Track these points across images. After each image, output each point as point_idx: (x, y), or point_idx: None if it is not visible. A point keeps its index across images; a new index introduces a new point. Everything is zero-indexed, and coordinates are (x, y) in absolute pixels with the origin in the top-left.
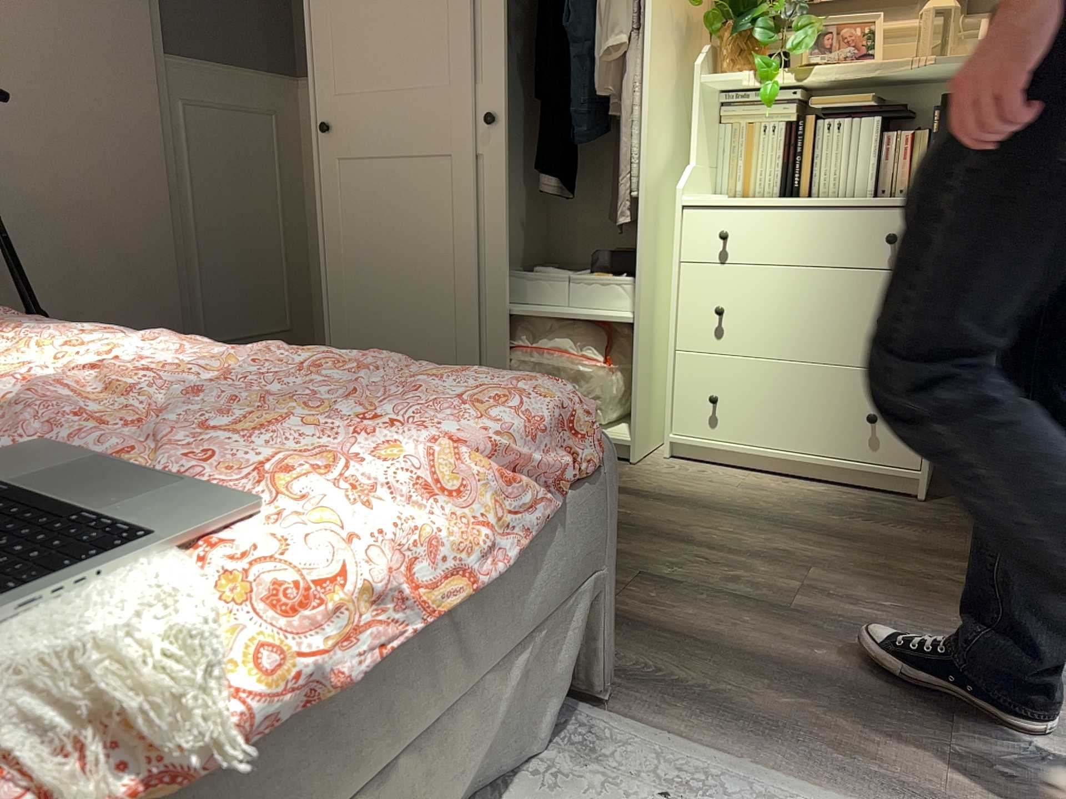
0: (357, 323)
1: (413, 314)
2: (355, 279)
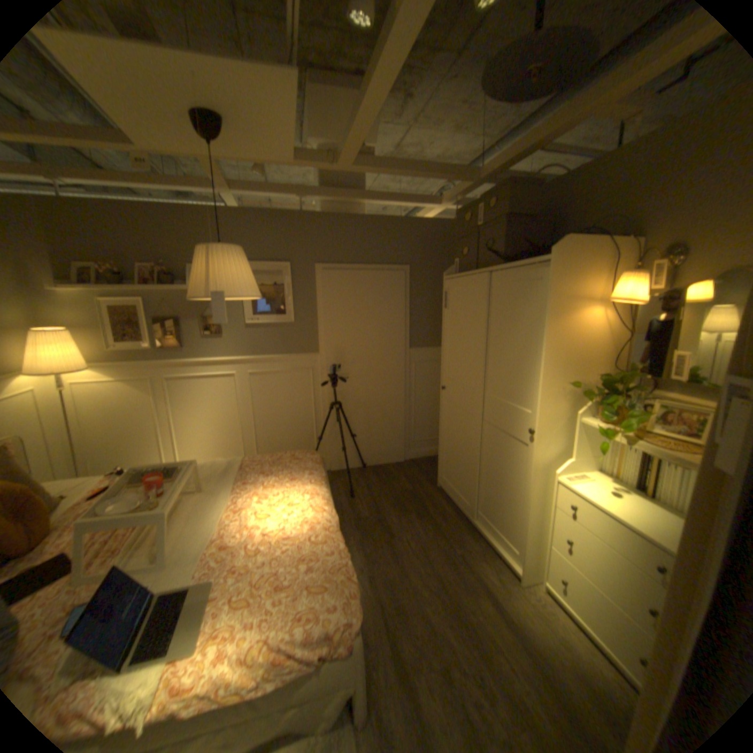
0: (446, 460)
1: (460, 468)
2: (447, 444)
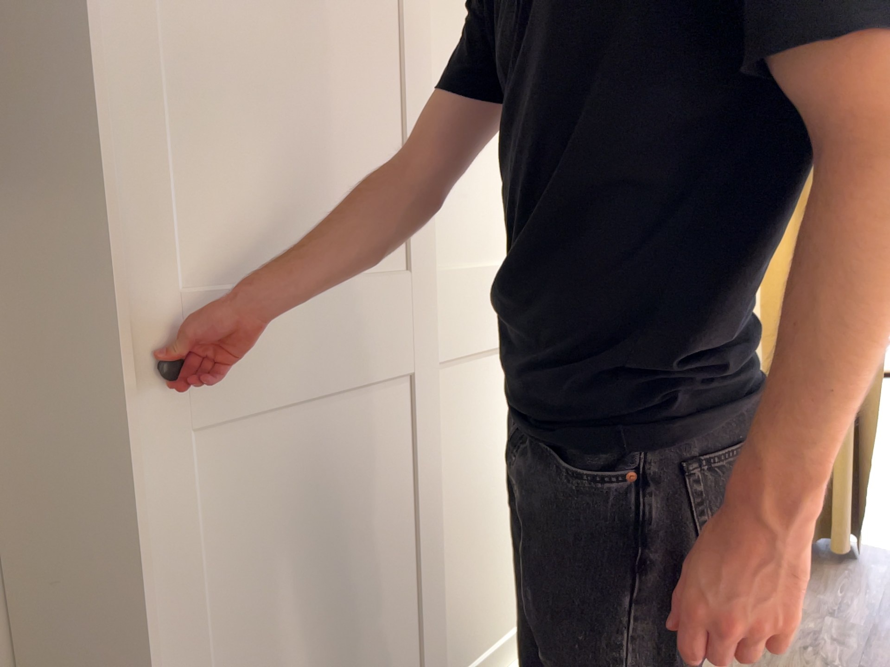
0: None
1: (364, 643)
2: (251, 656)
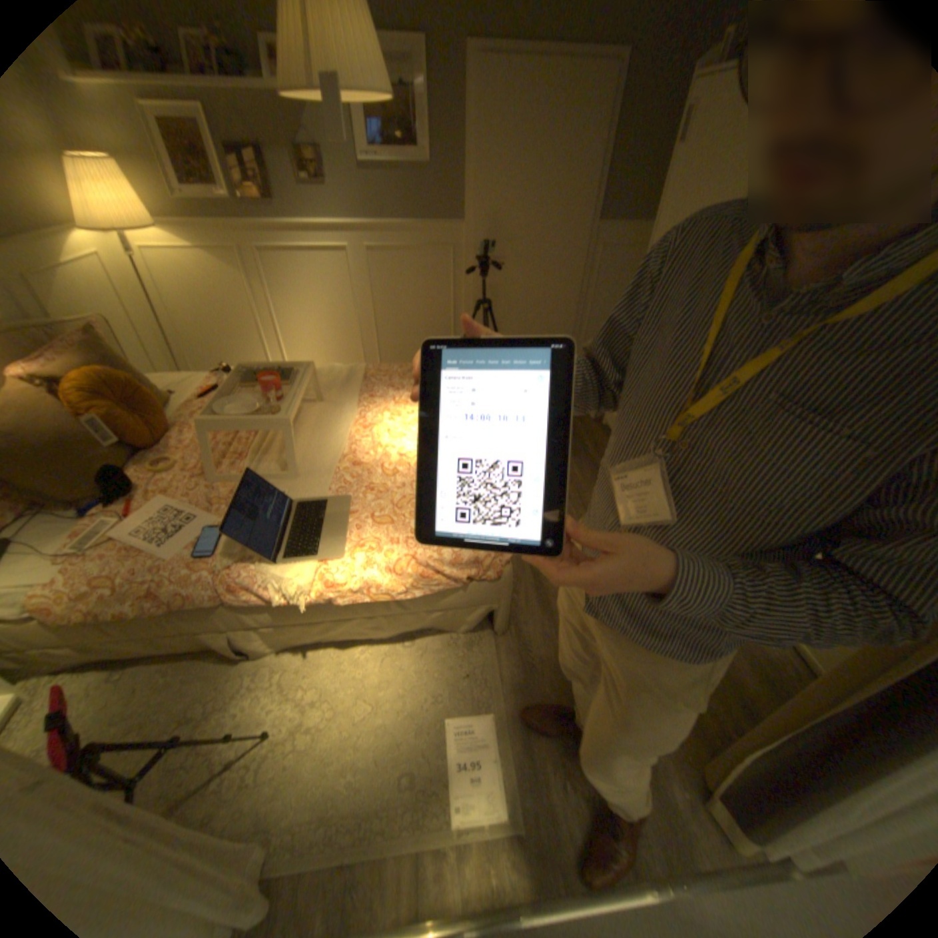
0: None
1: None
2: None
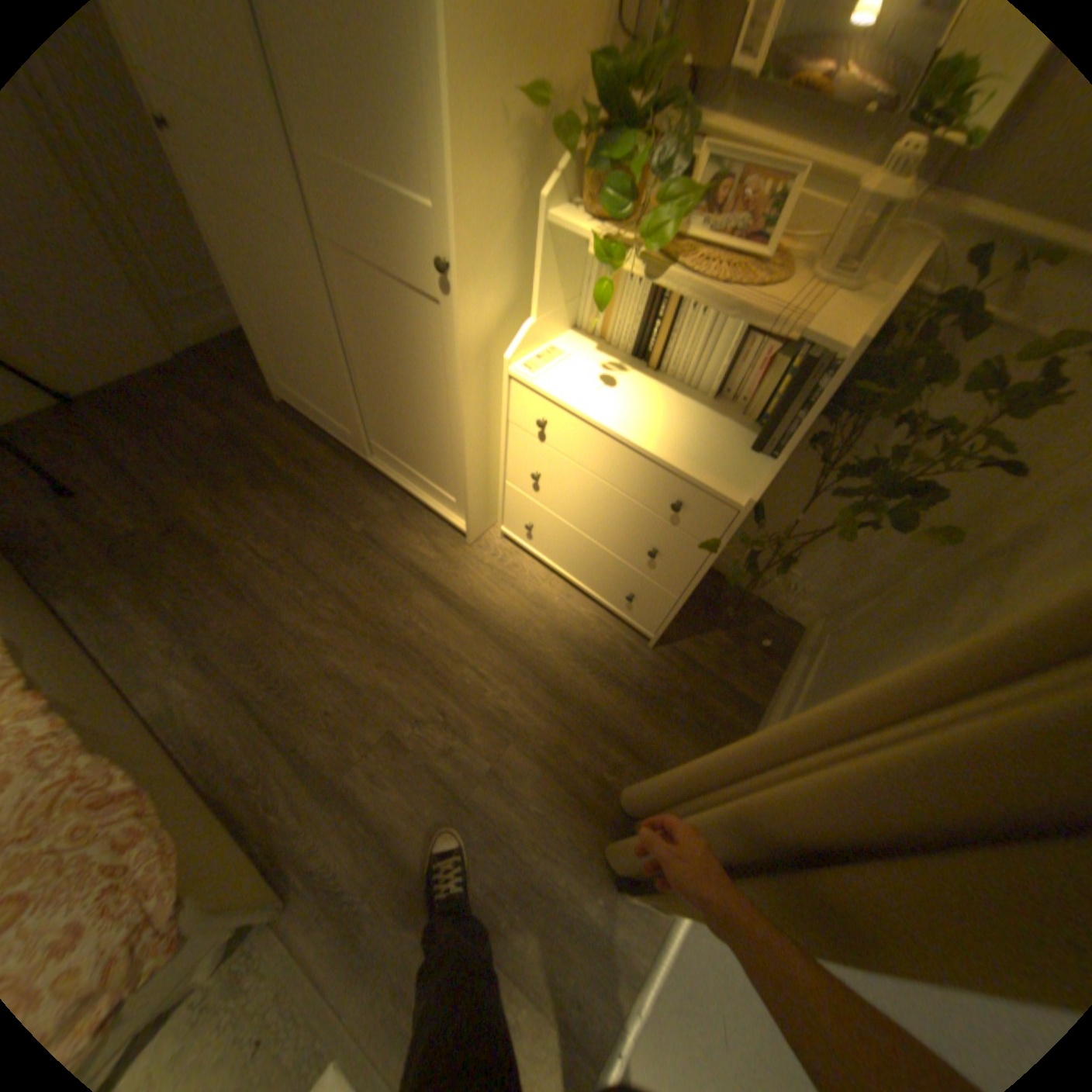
0: (270, 346)
1: (307, 362)
2: (256, 308)
